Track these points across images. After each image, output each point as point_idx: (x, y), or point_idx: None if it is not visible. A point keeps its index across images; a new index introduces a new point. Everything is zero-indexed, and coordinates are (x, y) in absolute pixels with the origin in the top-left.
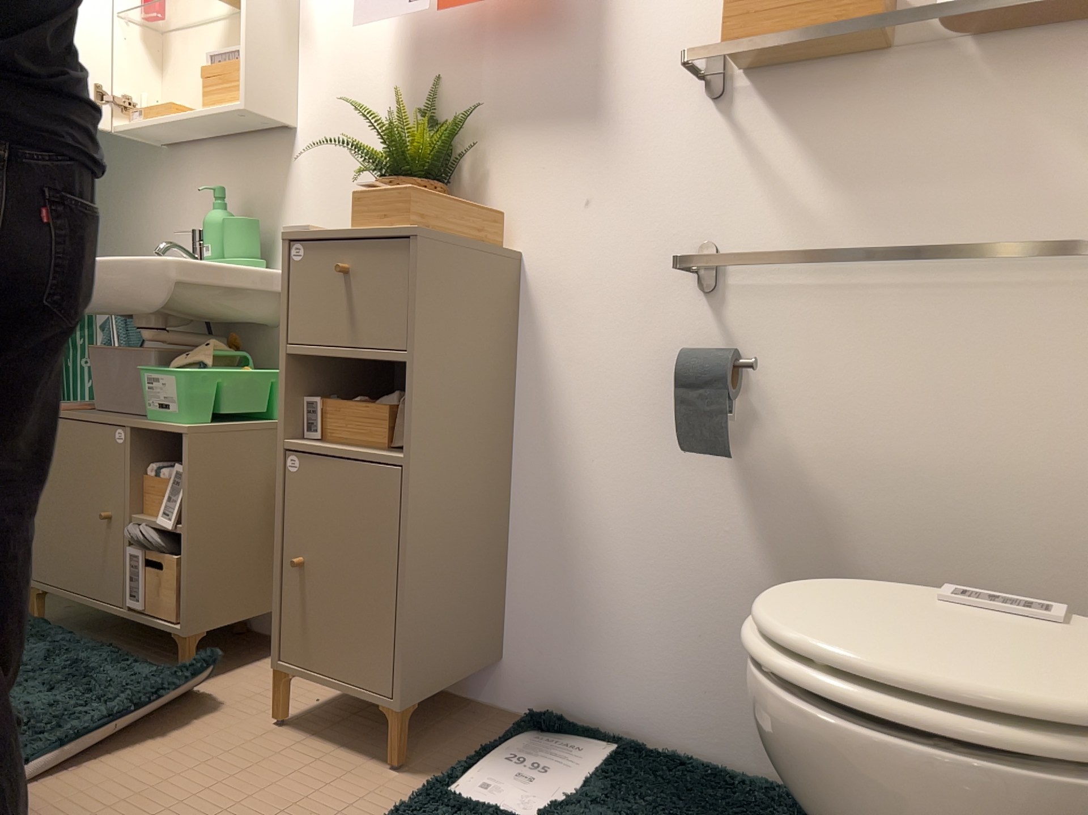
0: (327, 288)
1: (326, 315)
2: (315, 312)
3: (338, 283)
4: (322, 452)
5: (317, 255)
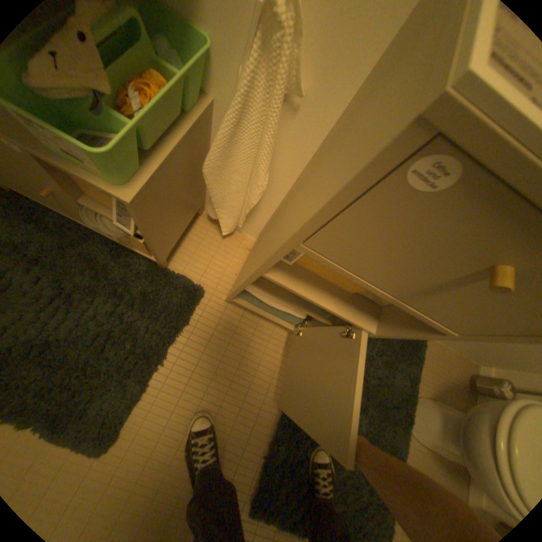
0: (438, 251)
1: (398, 264)
2: (384, 251)
3: (468, 263)
4: (305, 295)
5: (489, 207)
